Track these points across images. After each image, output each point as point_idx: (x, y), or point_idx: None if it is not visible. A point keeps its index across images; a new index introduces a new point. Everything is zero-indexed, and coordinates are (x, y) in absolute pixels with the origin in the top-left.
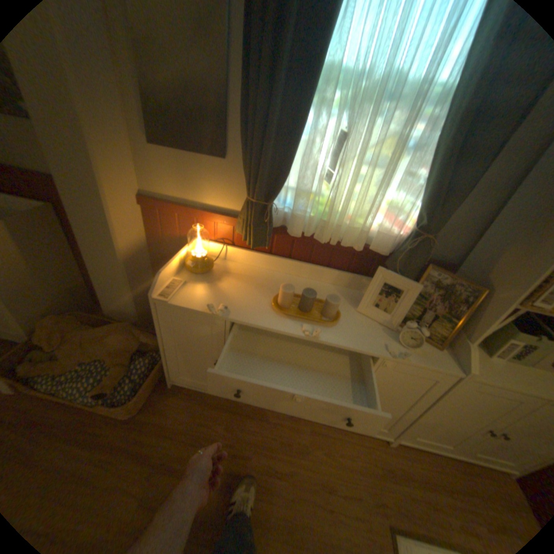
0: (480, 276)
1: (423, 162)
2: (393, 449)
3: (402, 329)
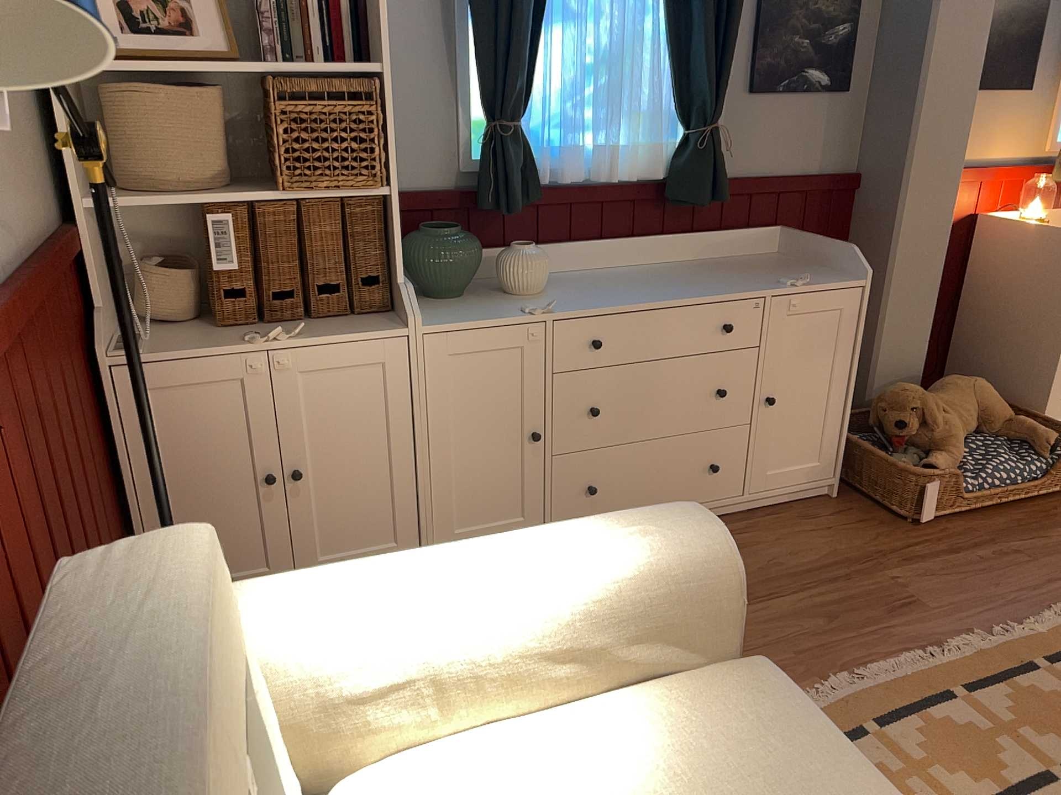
0: None
1: None
2: None
3: None
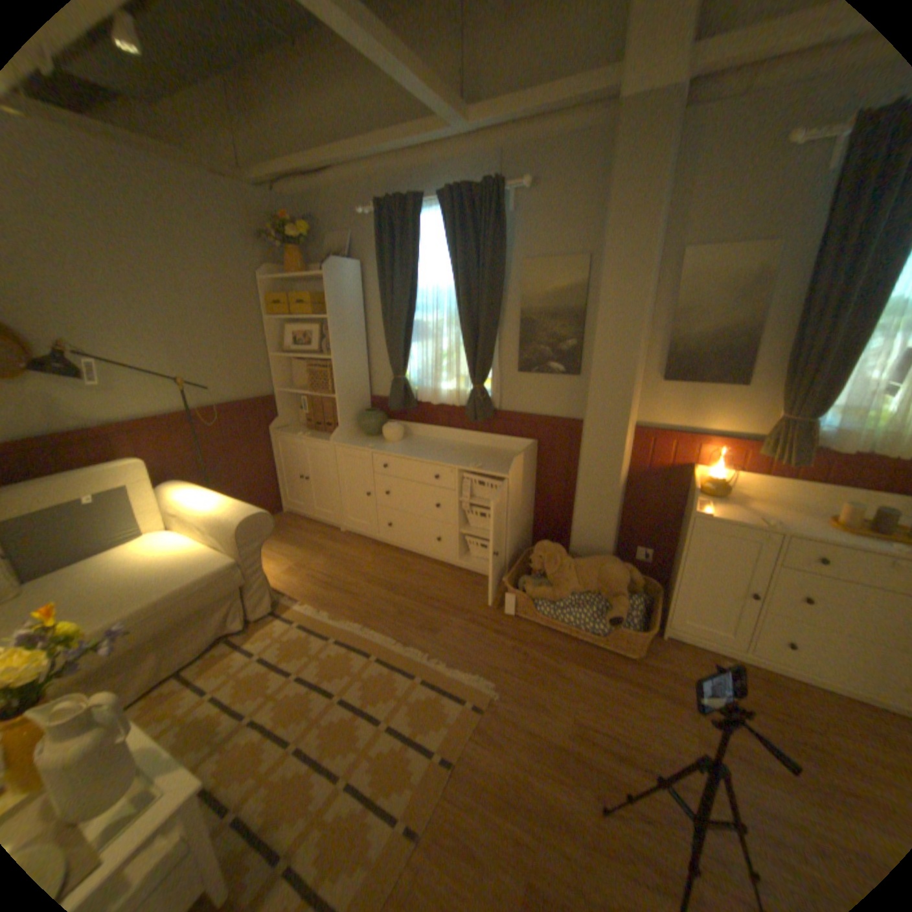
0: None
1: None
2: None
3: None
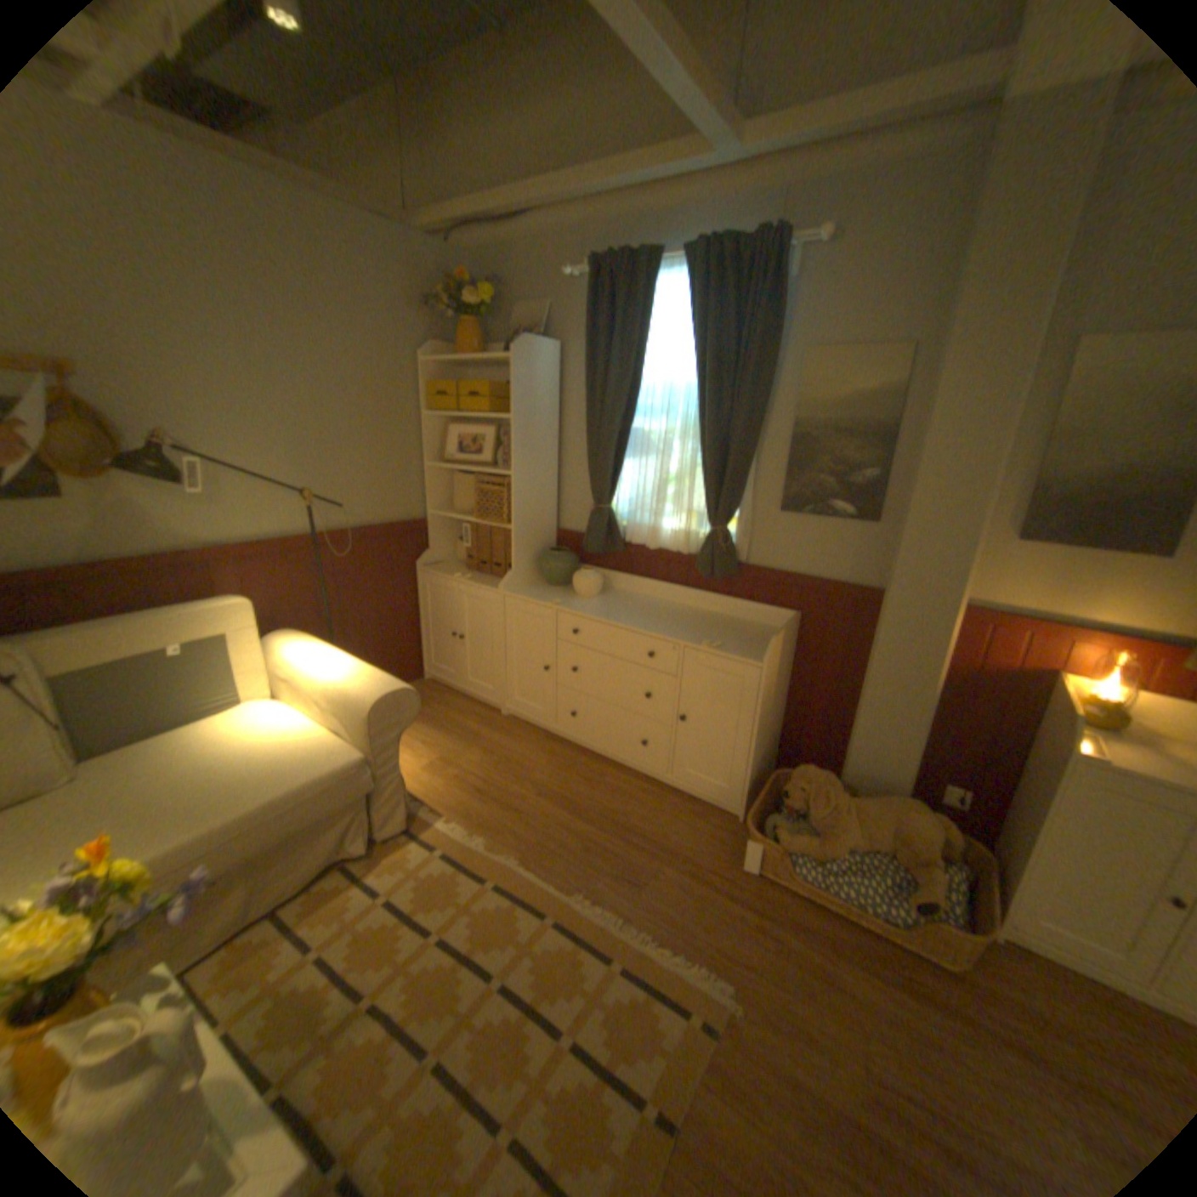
0: None
1: None
2: None
3: None
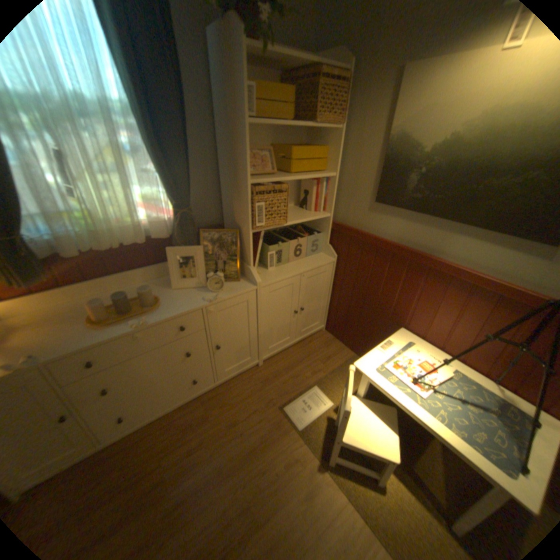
0: (233, 224)
1: (146, 160)
2: (261, 366)
3: (208, 282)
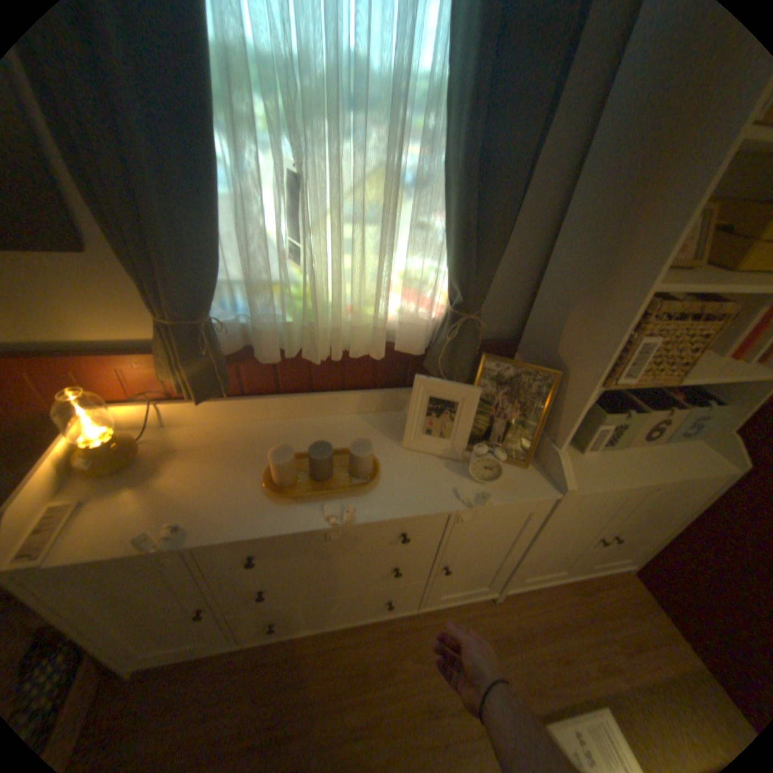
0: (546, 353)
1: (434, 206)
2: (500, 604)
3: (470, 457)
